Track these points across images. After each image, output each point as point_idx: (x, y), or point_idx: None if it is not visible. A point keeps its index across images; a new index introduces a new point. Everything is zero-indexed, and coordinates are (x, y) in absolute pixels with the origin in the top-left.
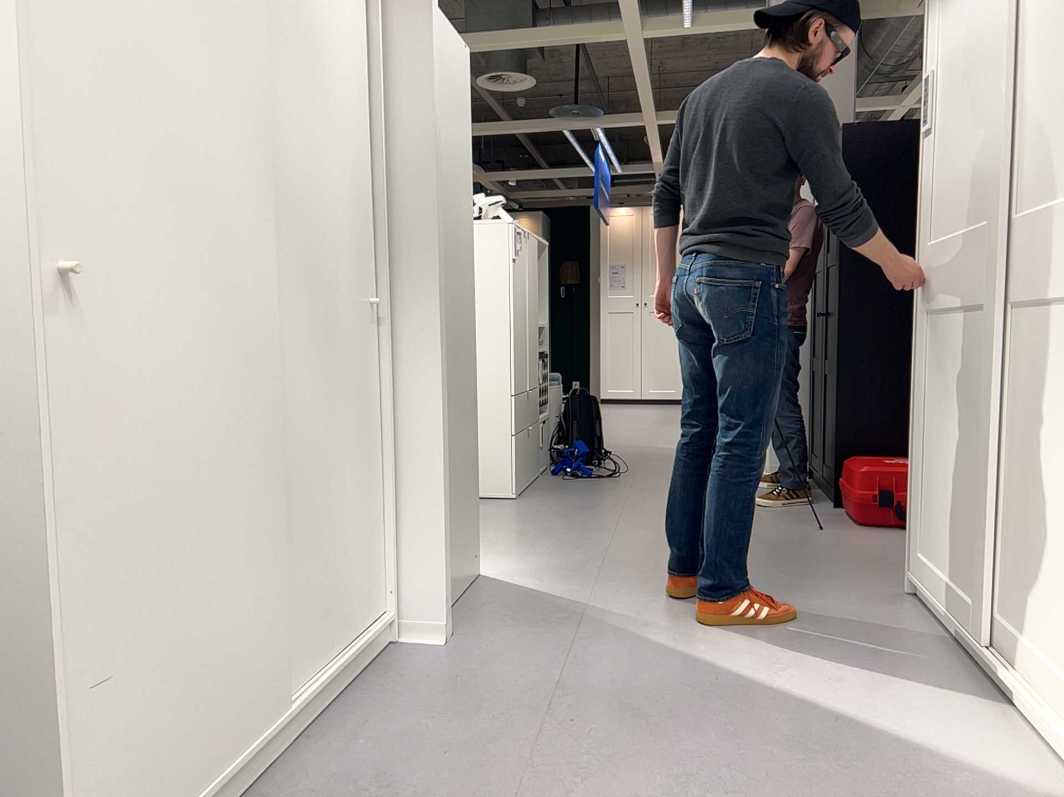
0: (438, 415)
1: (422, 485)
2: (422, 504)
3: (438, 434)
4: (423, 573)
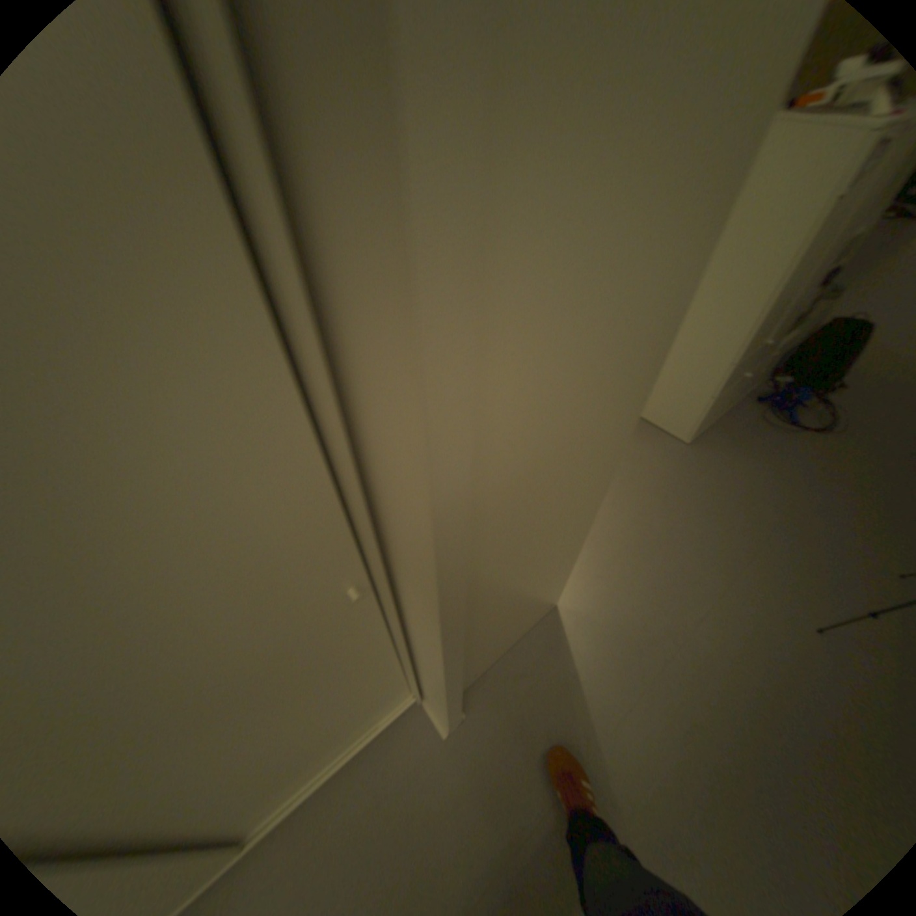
0: (433, 674)
1: (425, 680)
2: (426, 685)
3: (434, 680)
4: (429, 703)
